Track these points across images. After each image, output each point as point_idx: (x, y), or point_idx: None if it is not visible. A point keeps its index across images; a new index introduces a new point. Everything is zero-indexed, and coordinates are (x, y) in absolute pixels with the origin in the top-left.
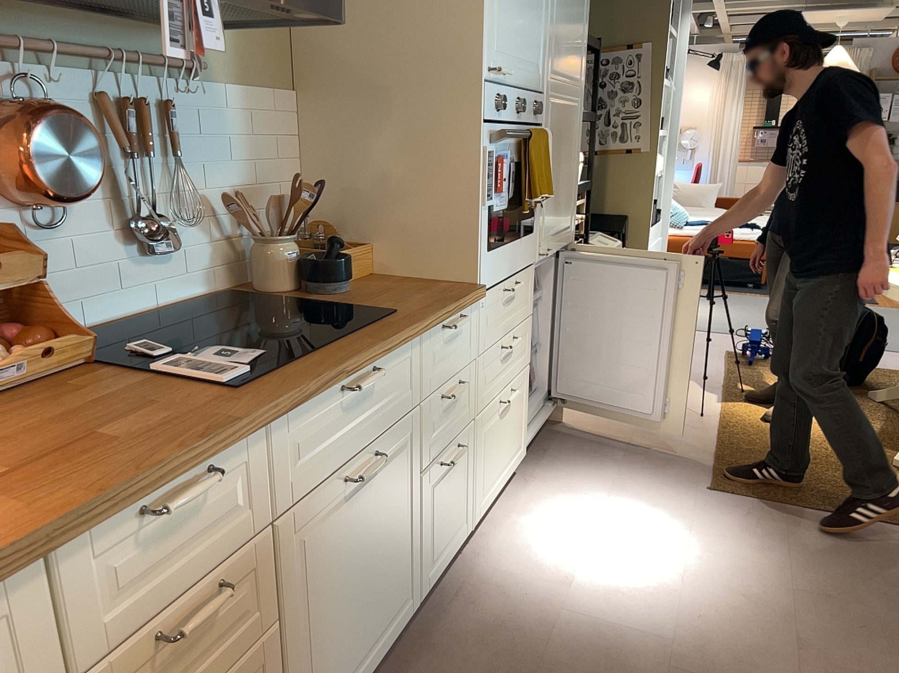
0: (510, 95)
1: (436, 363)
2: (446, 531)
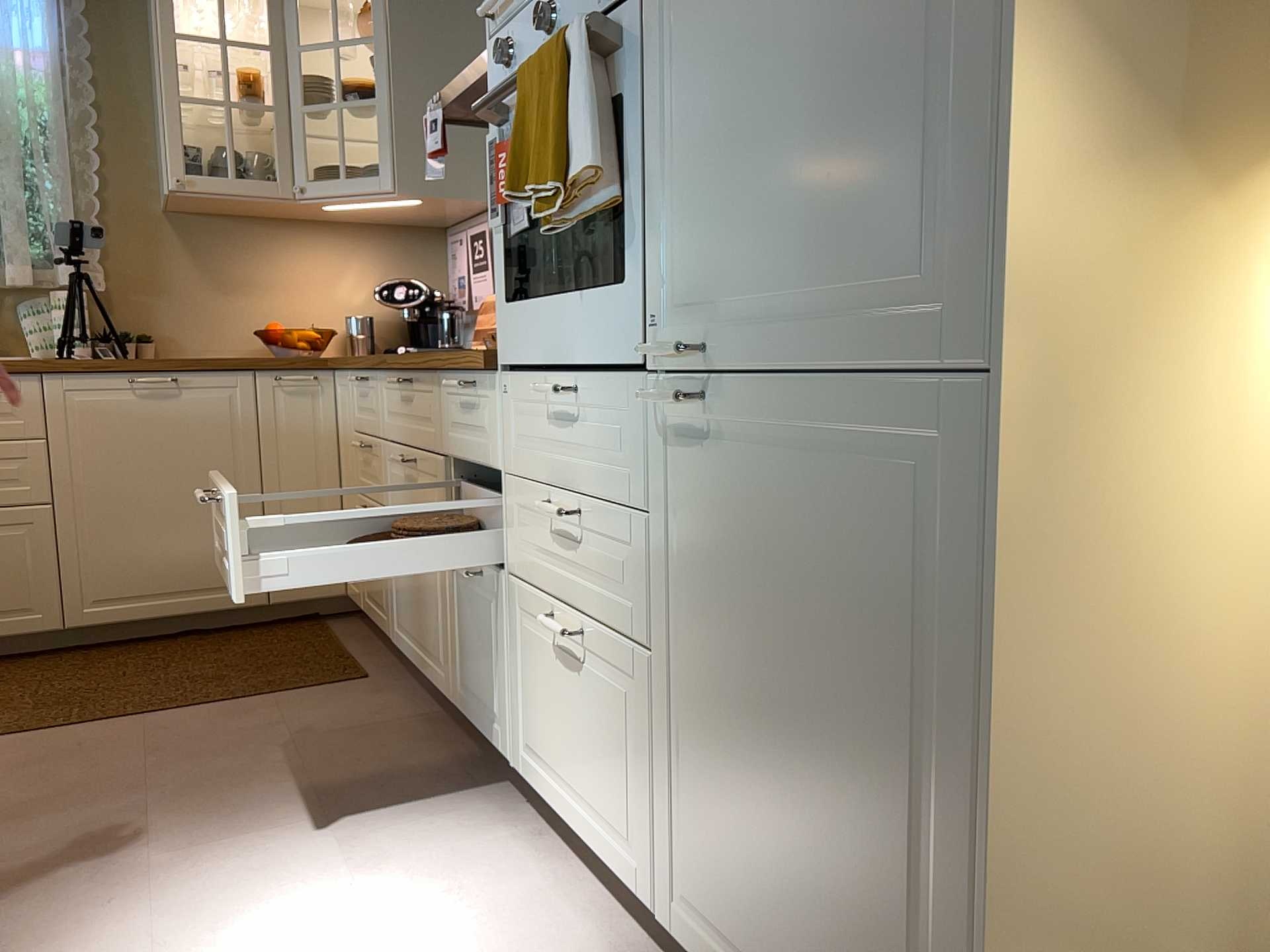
0: (533, 15)
1: (455, 425)
2: (475, 678)
